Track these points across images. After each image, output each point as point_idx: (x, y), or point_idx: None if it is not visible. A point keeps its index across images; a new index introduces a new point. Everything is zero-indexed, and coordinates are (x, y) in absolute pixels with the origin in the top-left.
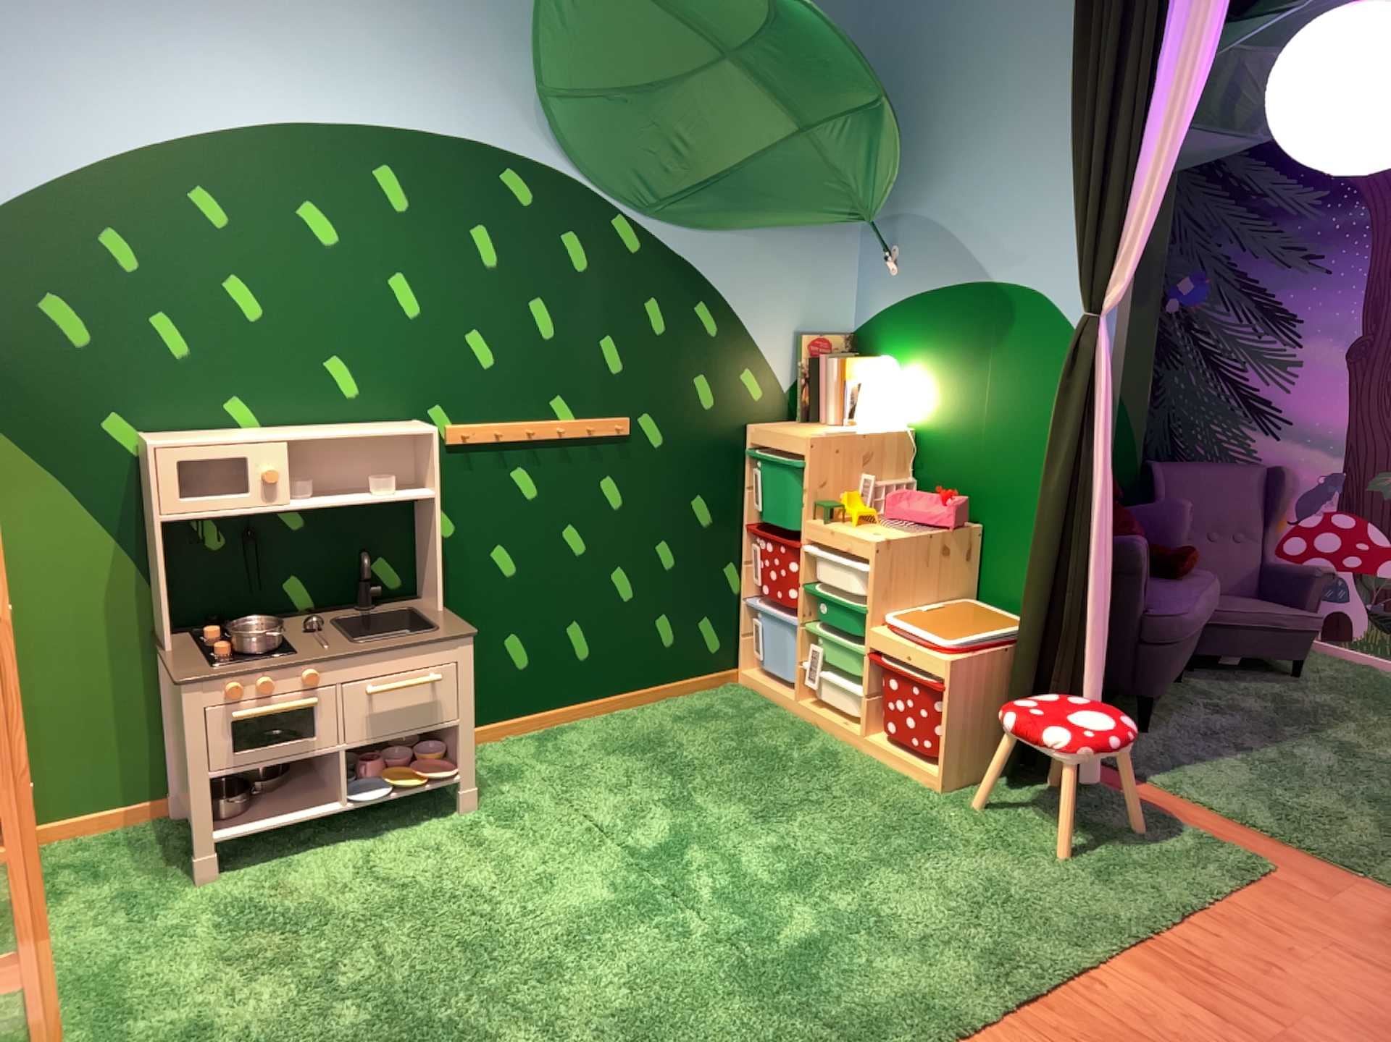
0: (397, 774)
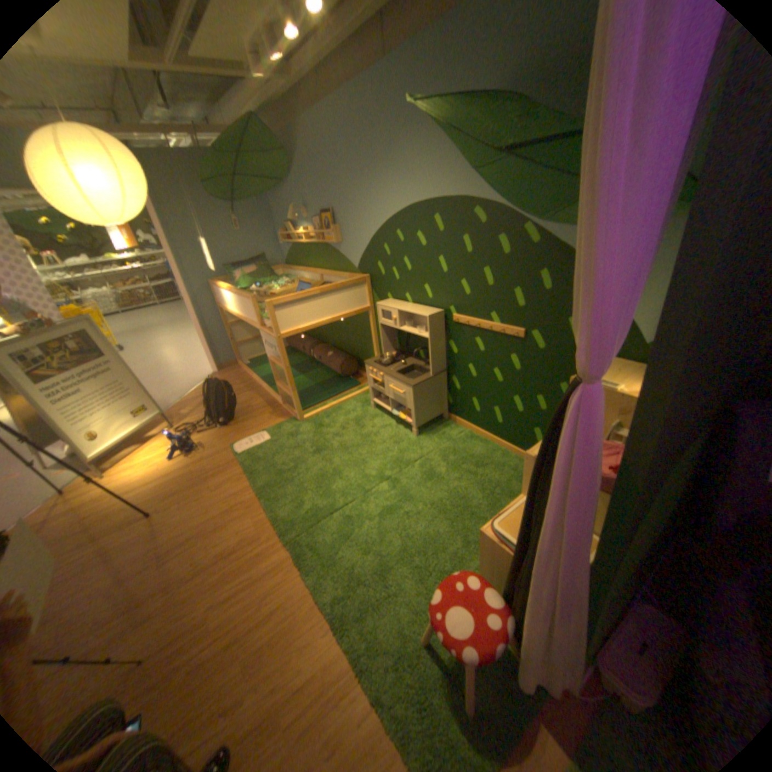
0: (408, 414)
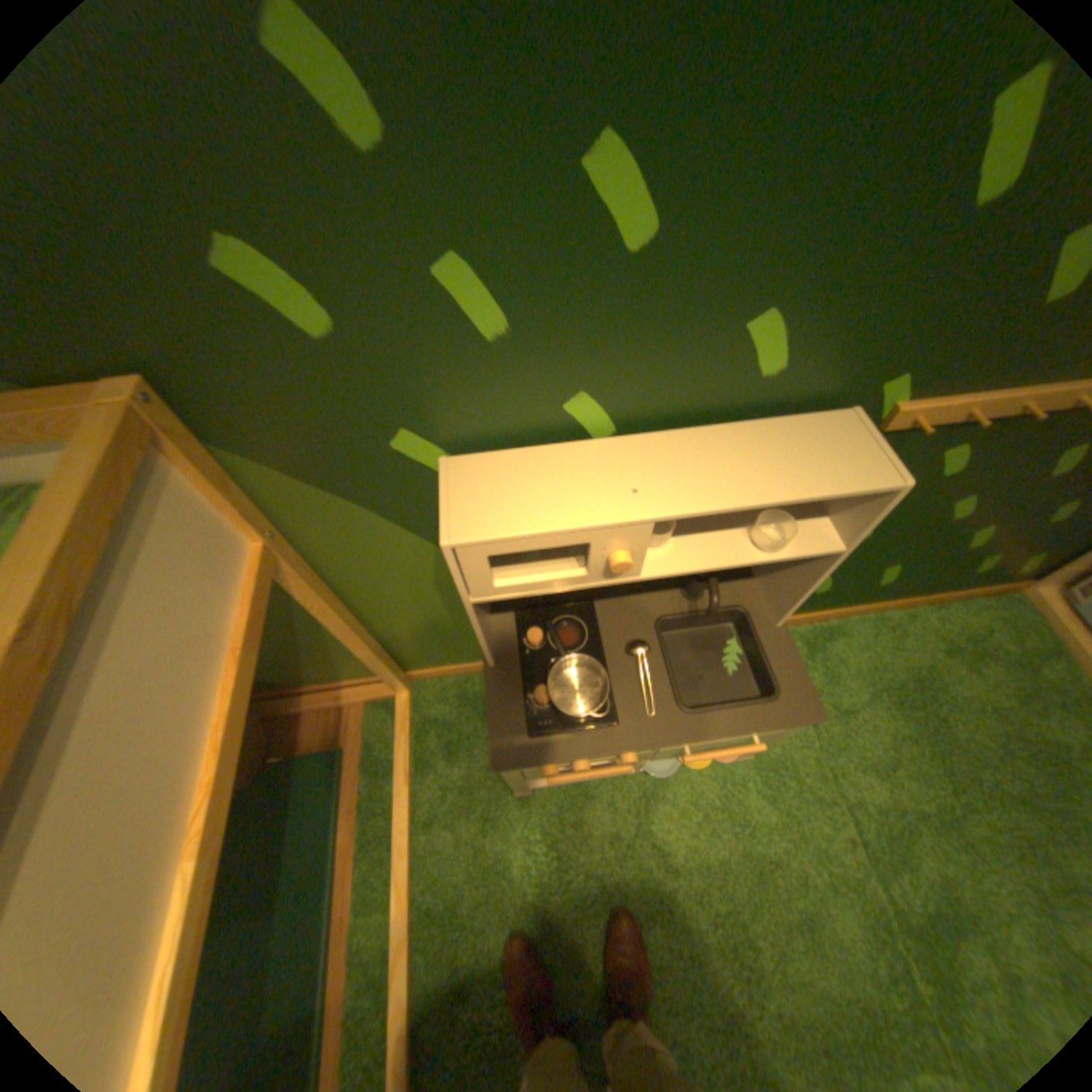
0: None
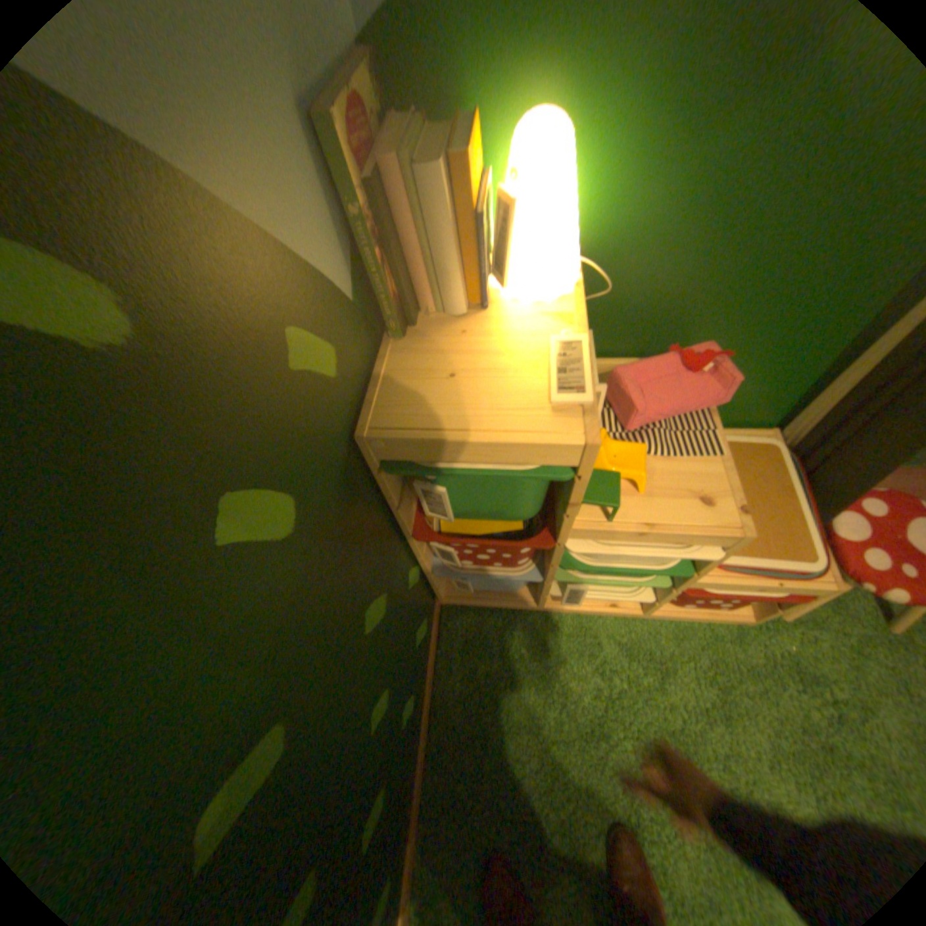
0: None
